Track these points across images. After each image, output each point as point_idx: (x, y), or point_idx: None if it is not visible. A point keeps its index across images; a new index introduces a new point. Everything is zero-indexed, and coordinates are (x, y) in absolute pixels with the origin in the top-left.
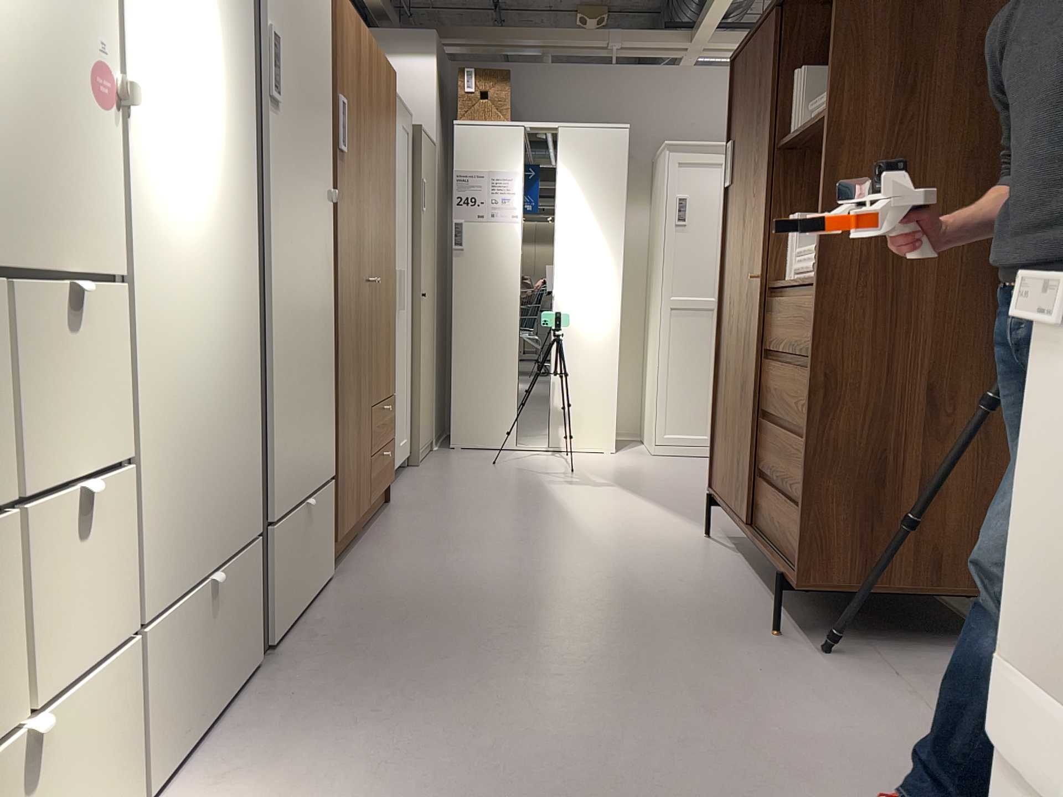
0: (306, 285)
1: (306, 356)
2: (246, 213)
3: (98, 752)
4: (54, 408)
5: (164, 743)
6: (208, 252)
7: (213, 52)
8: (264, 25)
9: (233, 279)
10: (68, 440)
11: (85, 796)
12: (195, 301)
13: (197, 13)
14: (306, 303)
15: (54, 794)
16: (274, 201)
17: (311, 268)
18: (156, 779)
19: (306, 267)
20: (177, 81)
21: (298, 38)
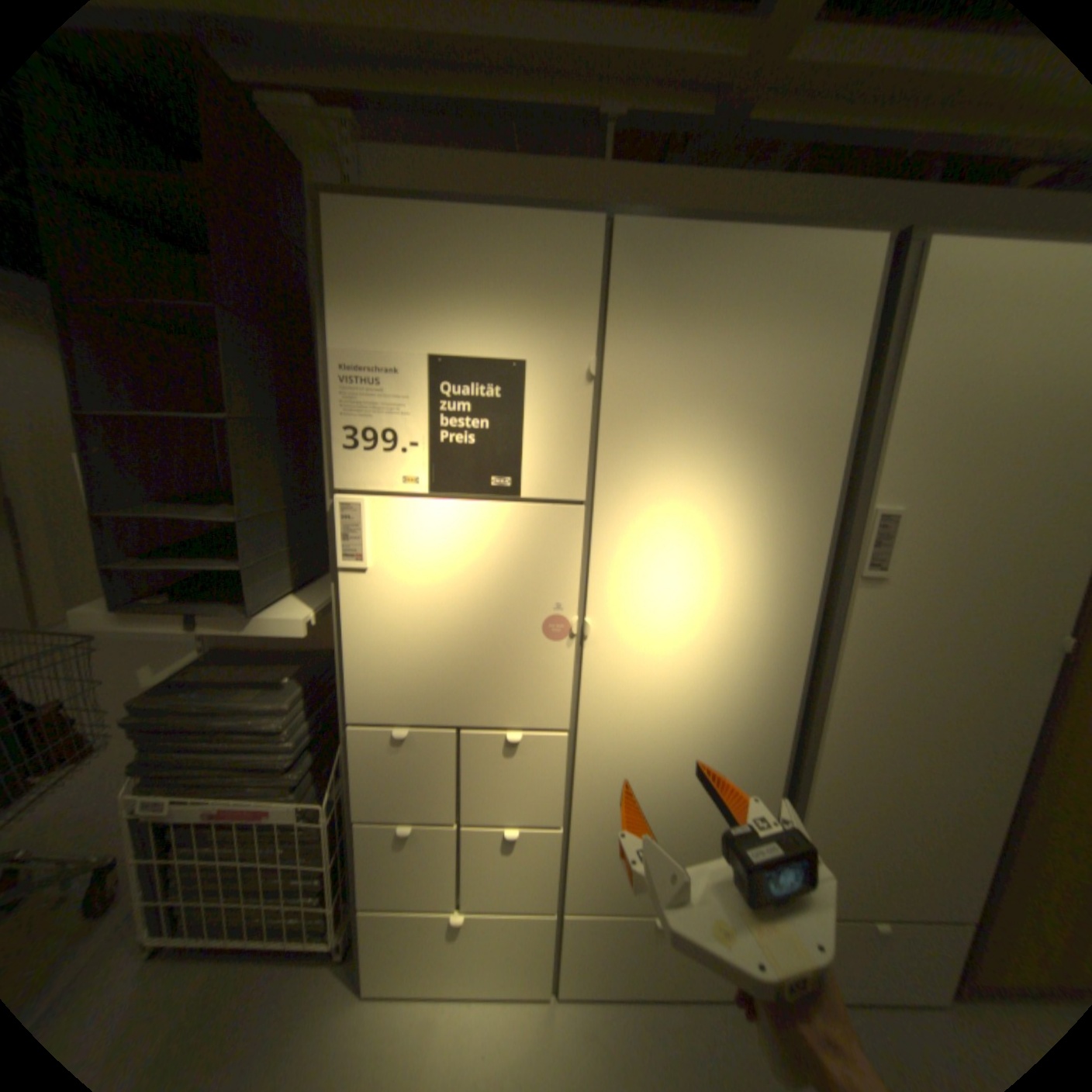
0: (938, 739)
1: (921, 804)
2: (786, 682)
3: (516, 951)
4: (498, 791)
5: (581, 980)
6: (701, 714)
7: (740, 566)
8: (874, 510)
9: (743, 733)
10: (508, 807)
11: (503, 964)
12: (671, 747)
13: (714, 545)
14: (934, 756)
15: (478, 951)
16: (857, 667)
17: (963, 723)
18: (568, 993)
19: (943, 723)
20: (670, 603)
21: (981, 494)
